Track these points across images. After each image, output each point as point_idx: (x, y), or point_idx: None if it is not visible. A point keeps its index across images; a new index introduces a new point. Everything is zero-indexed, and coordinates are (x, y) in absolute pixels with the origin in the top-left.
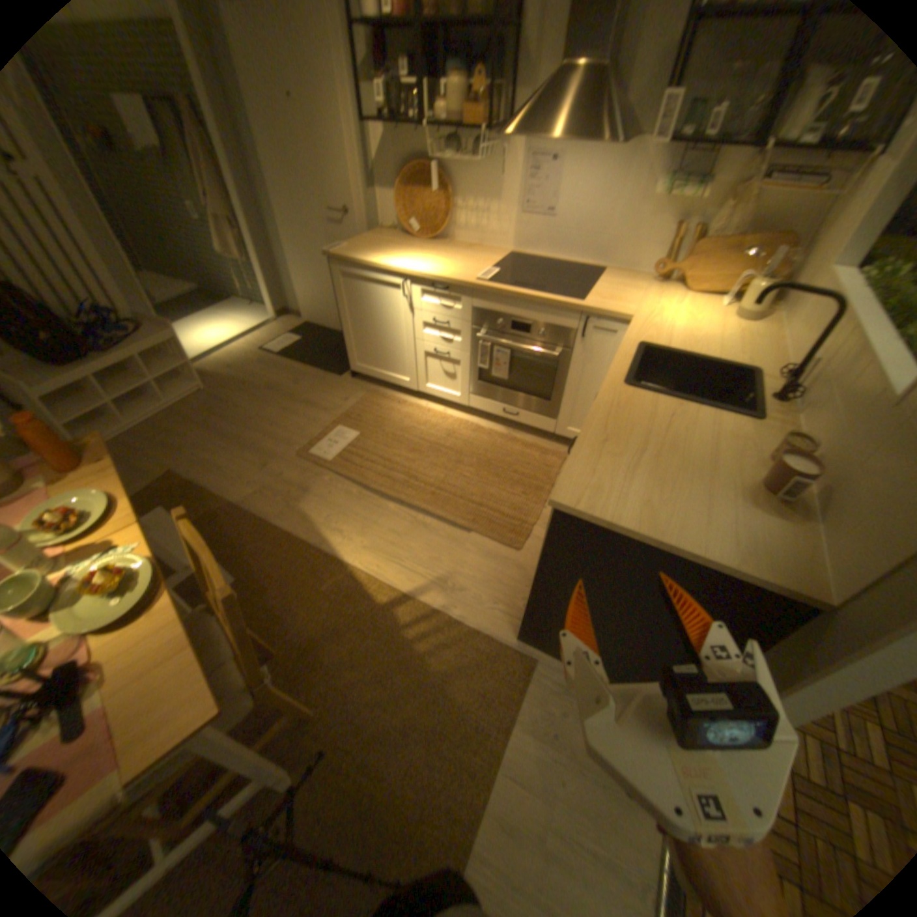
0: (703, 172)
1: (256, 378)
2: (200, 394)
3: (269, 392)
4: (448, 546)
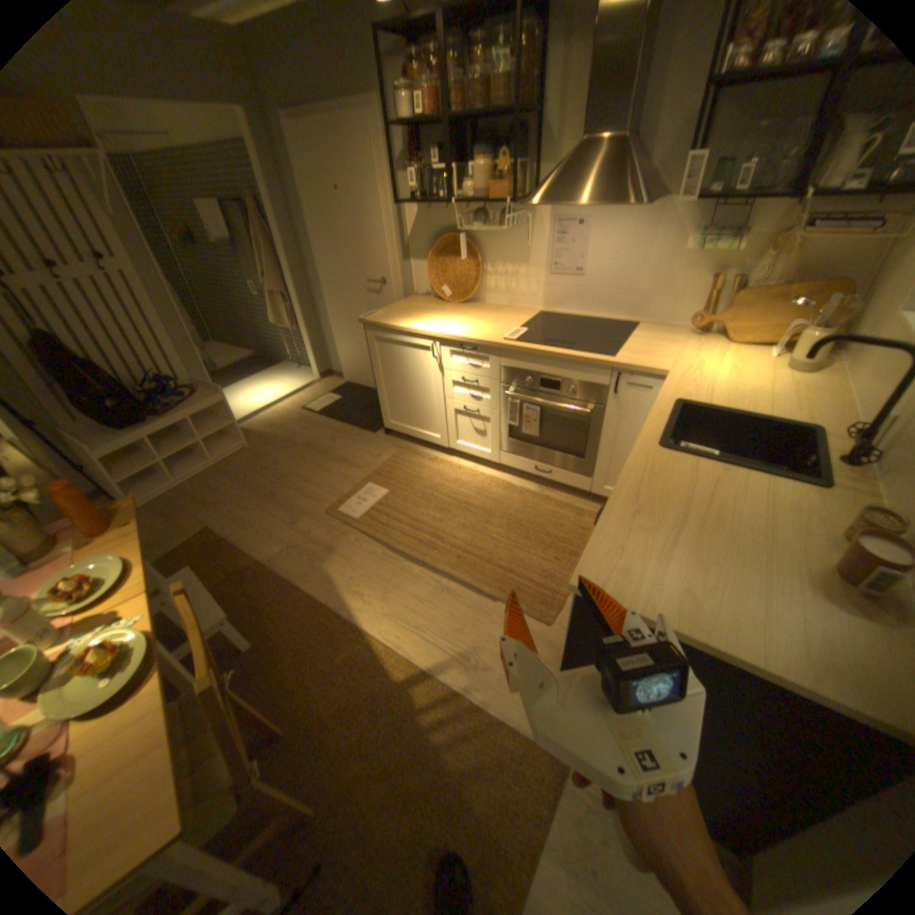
0: (739, 224)
1: (298, 434)
2: (245, 450)
3: (308, 448)
4: (474, 615)
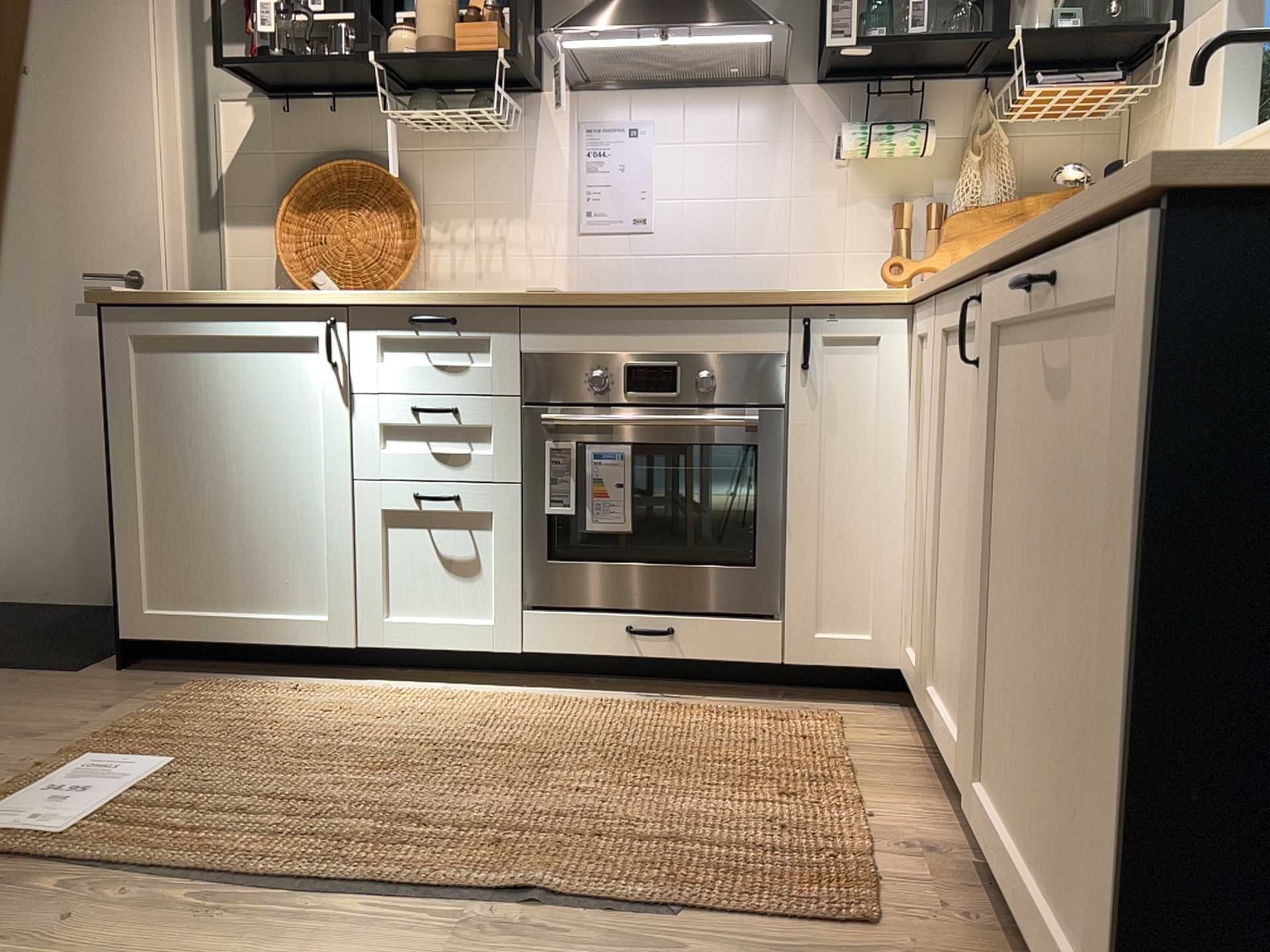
0: (906, 127)
1: None
2: None
3: None
4: None
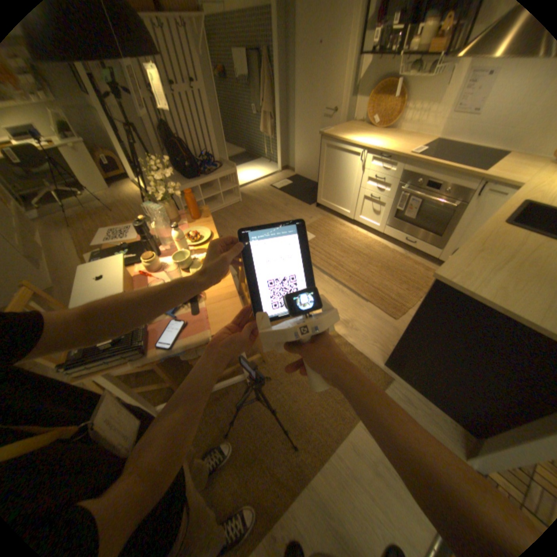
0: None
1: (267, 199)
2: (240, 203)
3: (272, 207)
4: (354, 305)
